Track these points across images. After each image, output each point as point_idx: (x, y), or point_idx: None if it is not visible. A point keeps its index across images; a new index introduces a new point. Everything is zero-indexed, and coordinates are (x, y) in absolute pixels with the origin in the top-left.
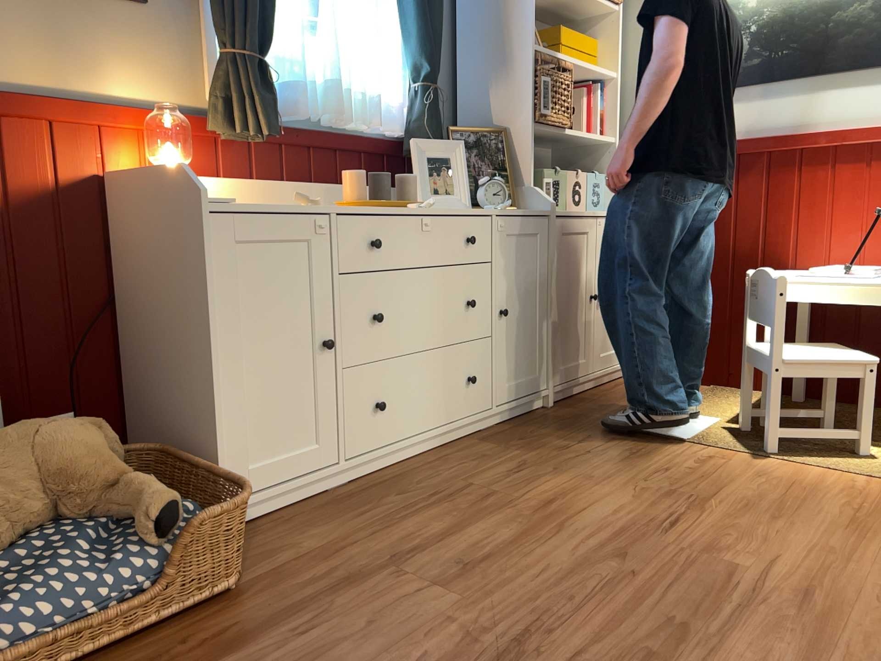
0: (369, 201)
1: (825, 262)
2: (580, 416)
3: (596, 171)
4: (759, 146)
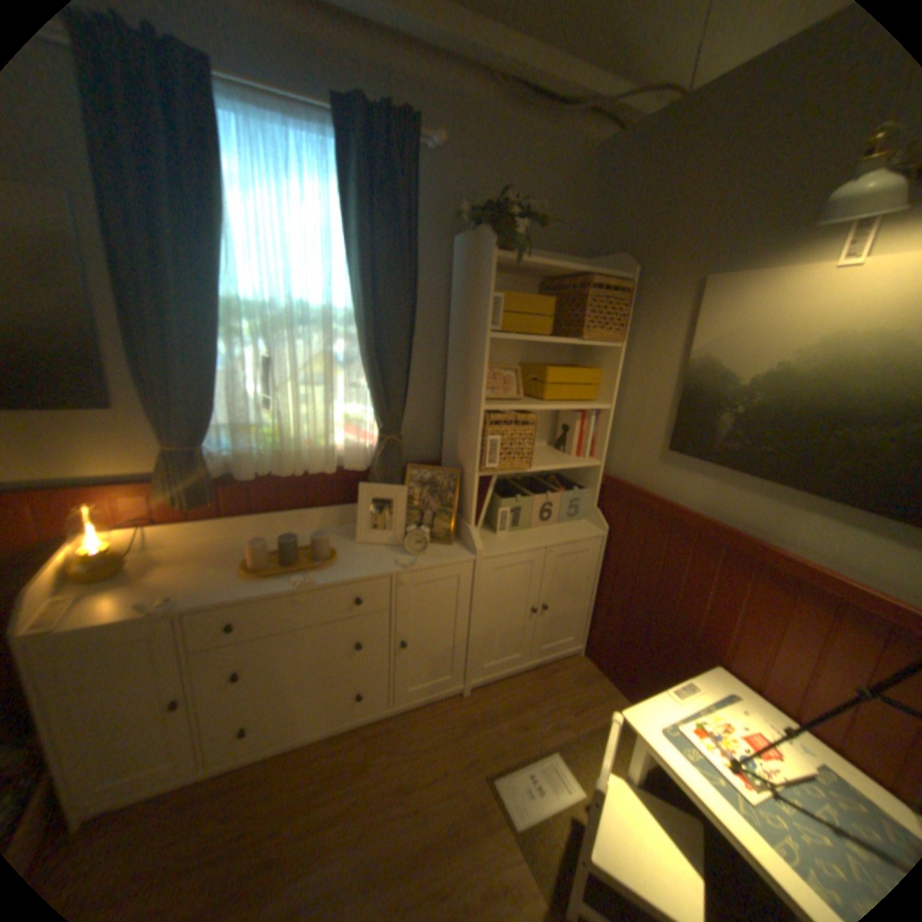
0: (252, 578)
1: (764, 688)
2: (473, 728)
3: (583, 483)
4: (721, 536)
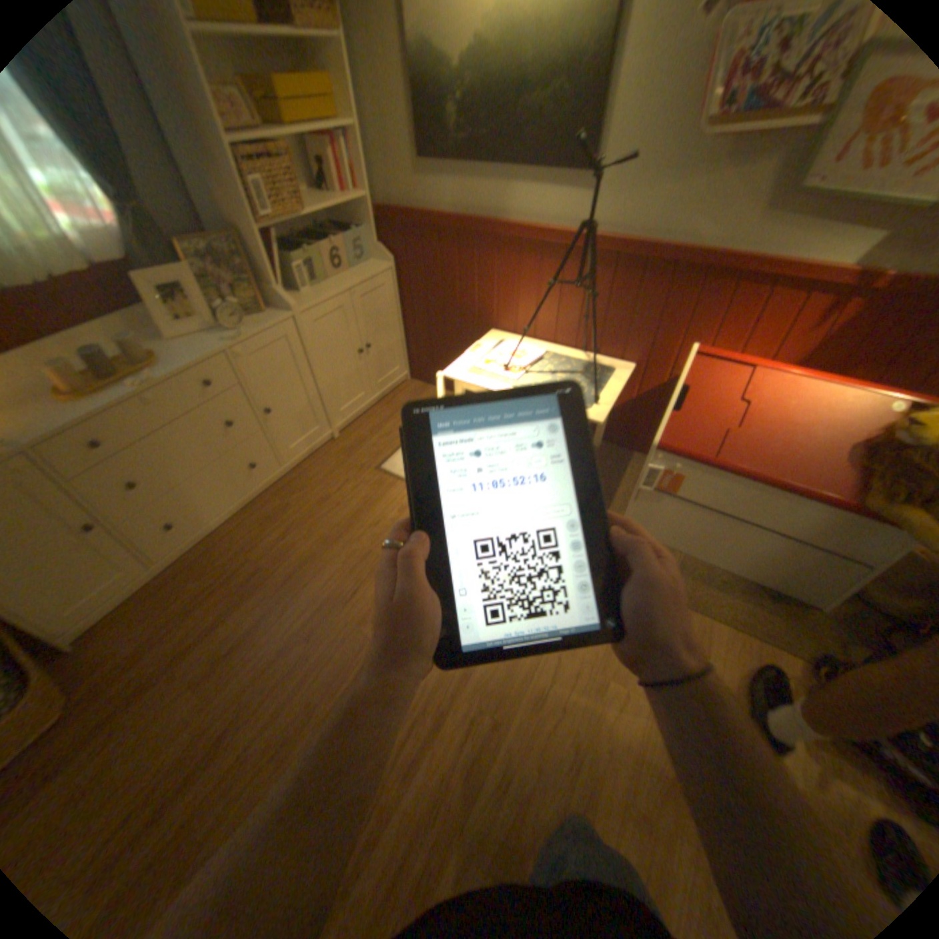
0: (82, 394)
1: (515, 329)
2: (352, 450)
3: (358, 221)
4: (471, 226)
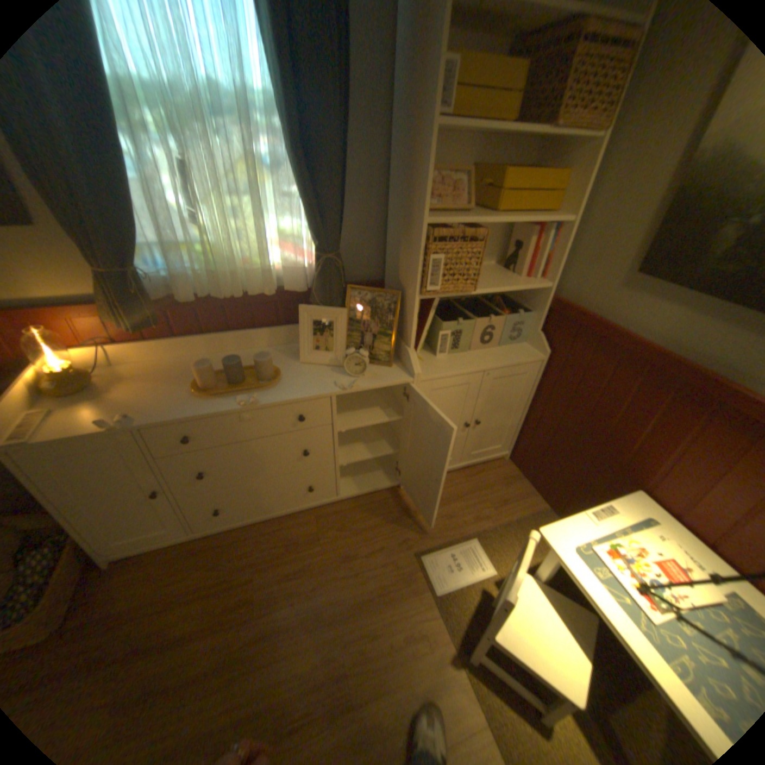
0: (203, 395)
1: (684, 515)
2: (407, 513)
3: (530, 305)
4: (680, 371)
